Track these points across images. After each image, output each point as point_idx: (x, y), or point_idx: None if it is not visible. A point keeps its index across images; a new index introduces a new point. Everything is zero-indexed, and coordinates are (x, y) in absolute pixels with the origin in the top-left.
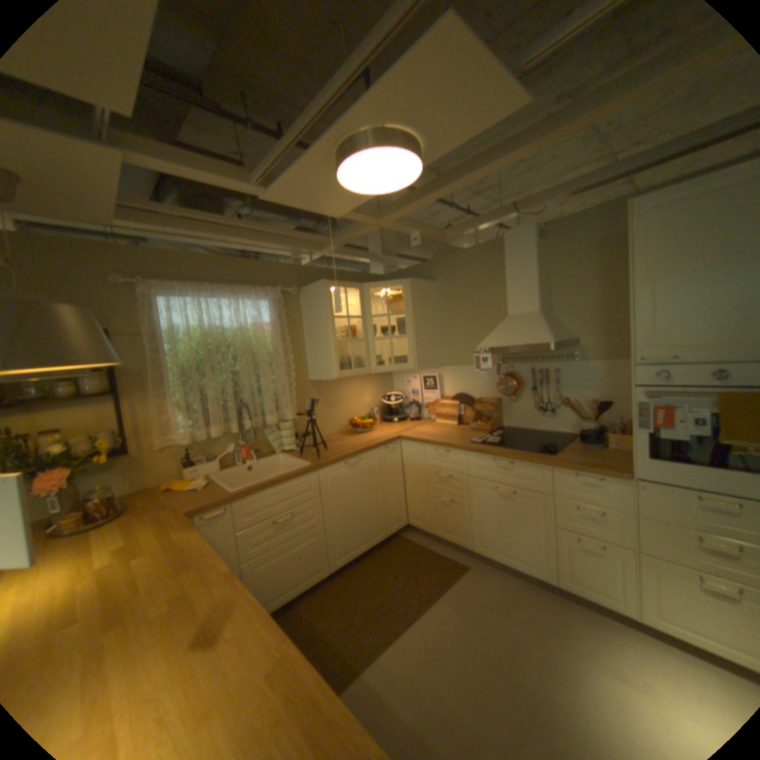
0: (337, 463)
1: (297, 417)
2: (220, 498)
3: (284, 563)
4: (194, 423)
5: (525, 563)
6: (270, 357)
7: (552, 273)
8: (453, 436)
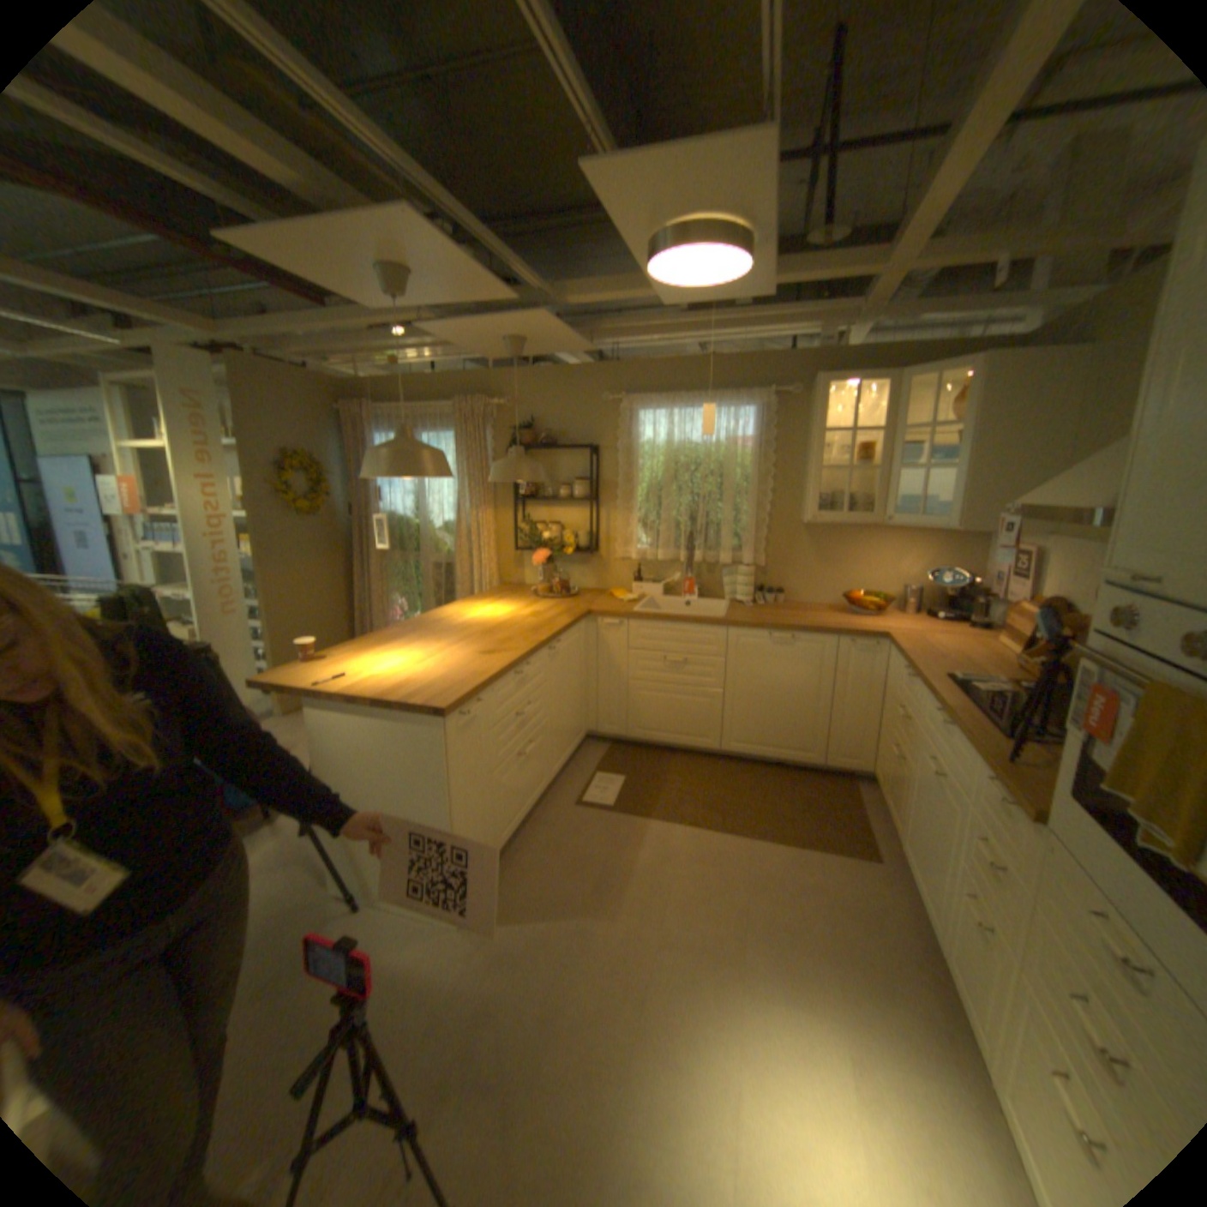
0: (755, 628)
1: (770, 565)
2: (621, 611)
3: (668, 703)
4: (647, 541)
5: (930, 899)
6: (742, 481)
7: None
8: (953, 662)
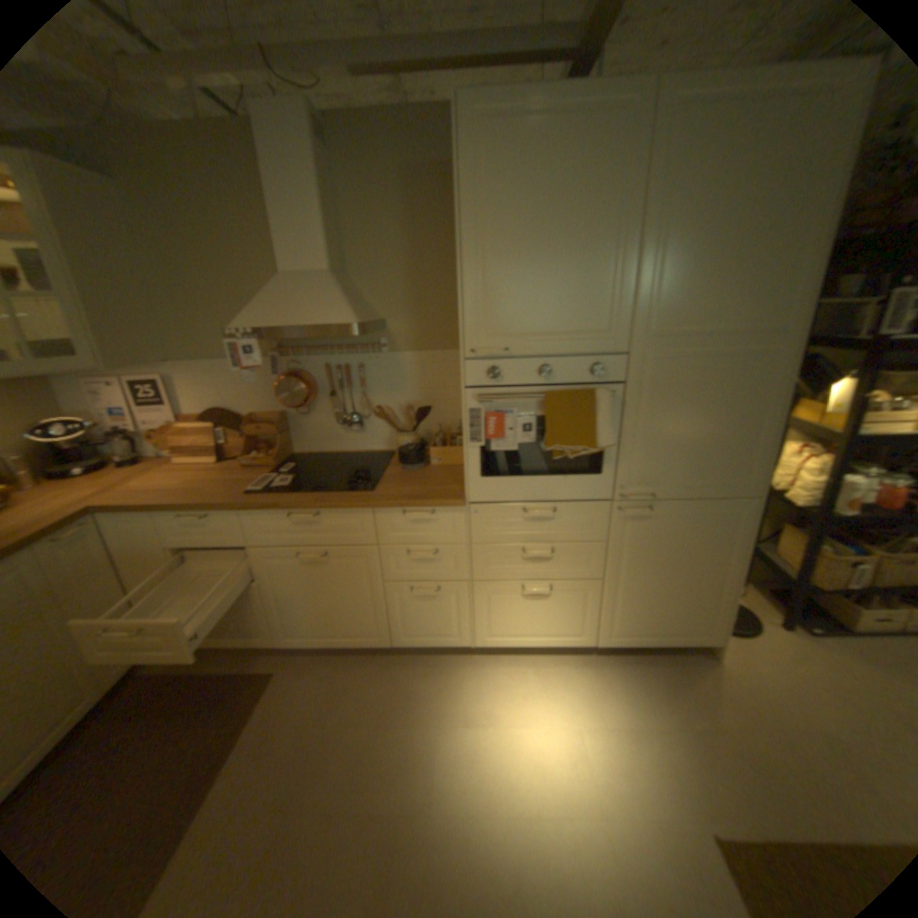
0: None
1: None
2: None
3: None
4: None
5: (350, 636)
6: None
7: (343, 210)
8: (211, 487)
